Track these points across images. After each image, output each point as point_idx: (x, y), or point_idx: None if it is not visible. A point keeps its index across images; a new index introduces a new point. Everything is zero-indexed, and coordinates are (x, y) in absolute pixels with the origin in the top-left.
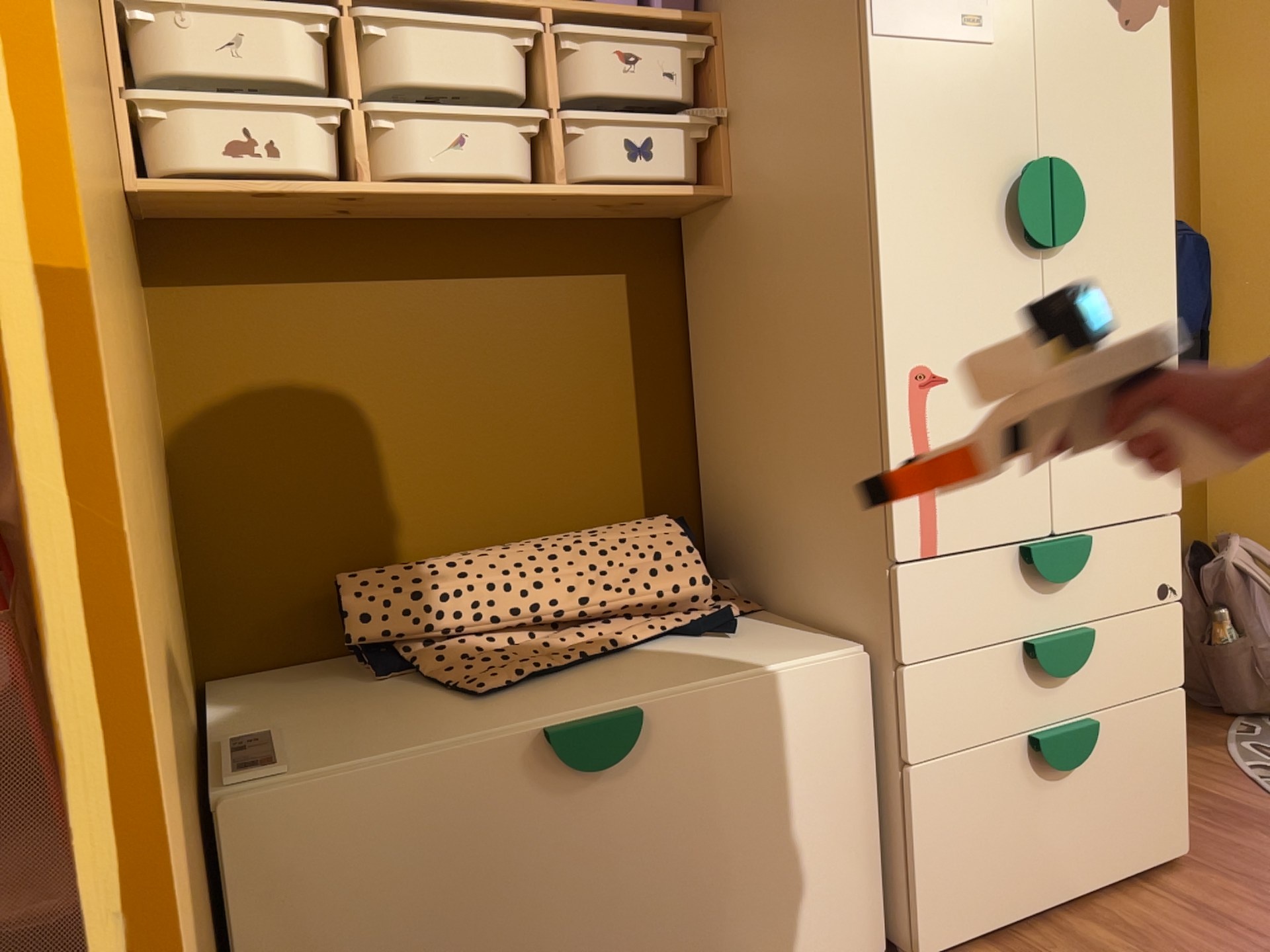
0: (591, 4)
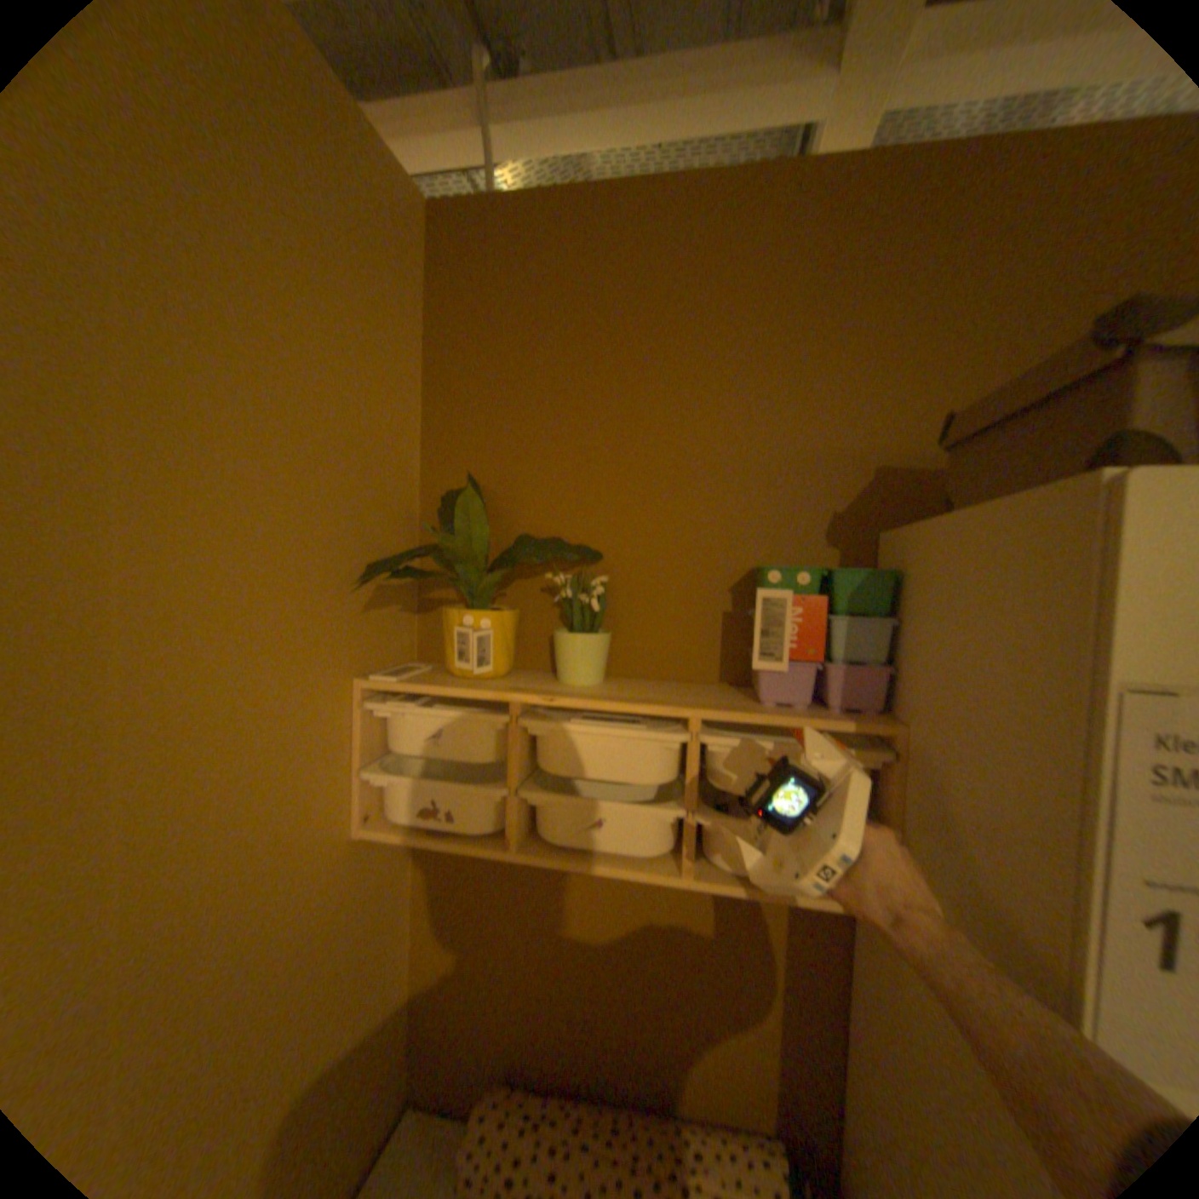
0: (747, 712)
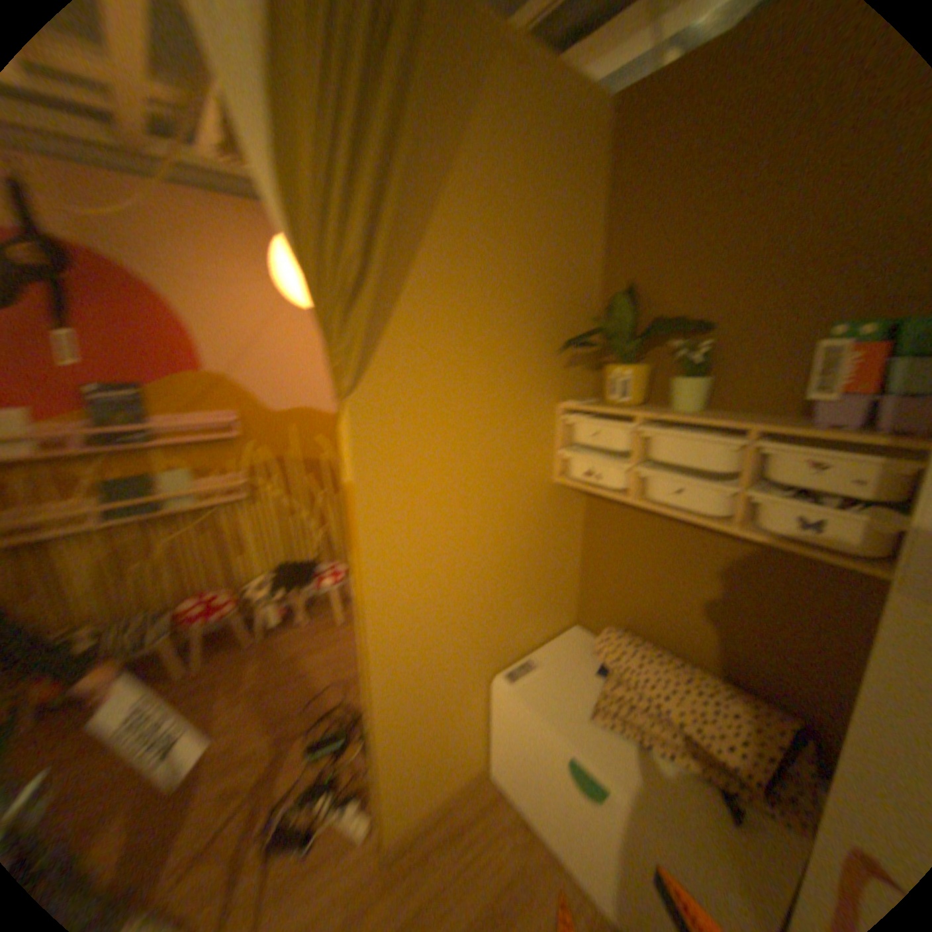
0: (793, 427)
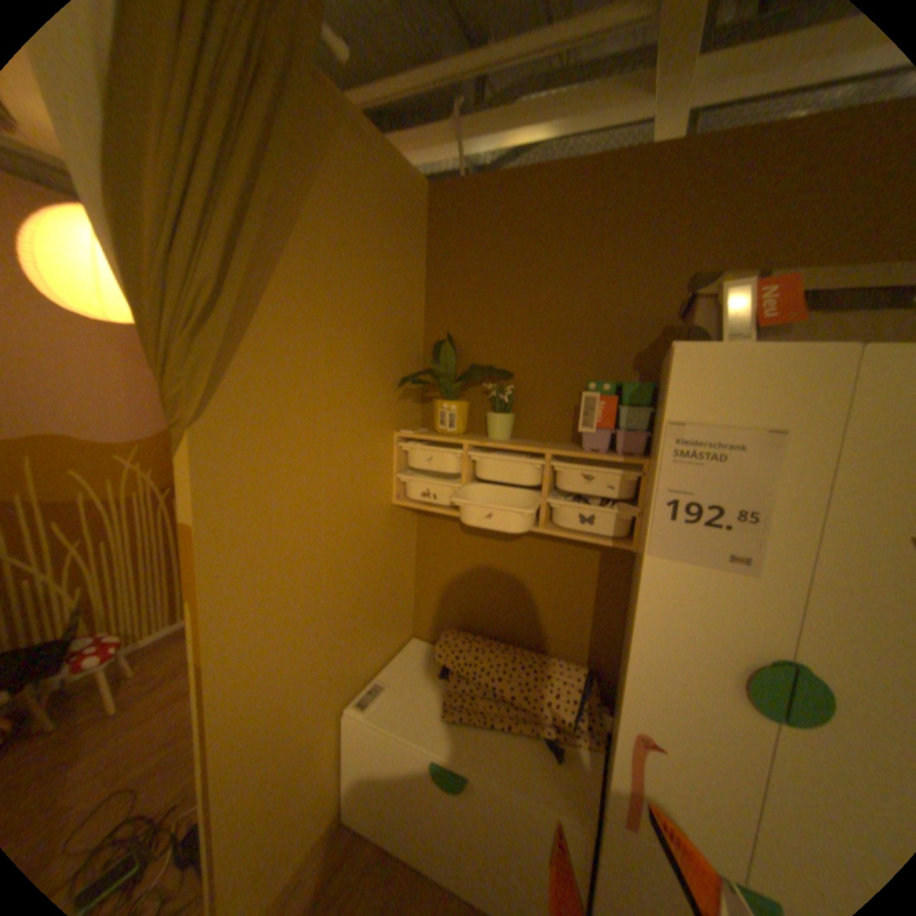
0: (572, 452)
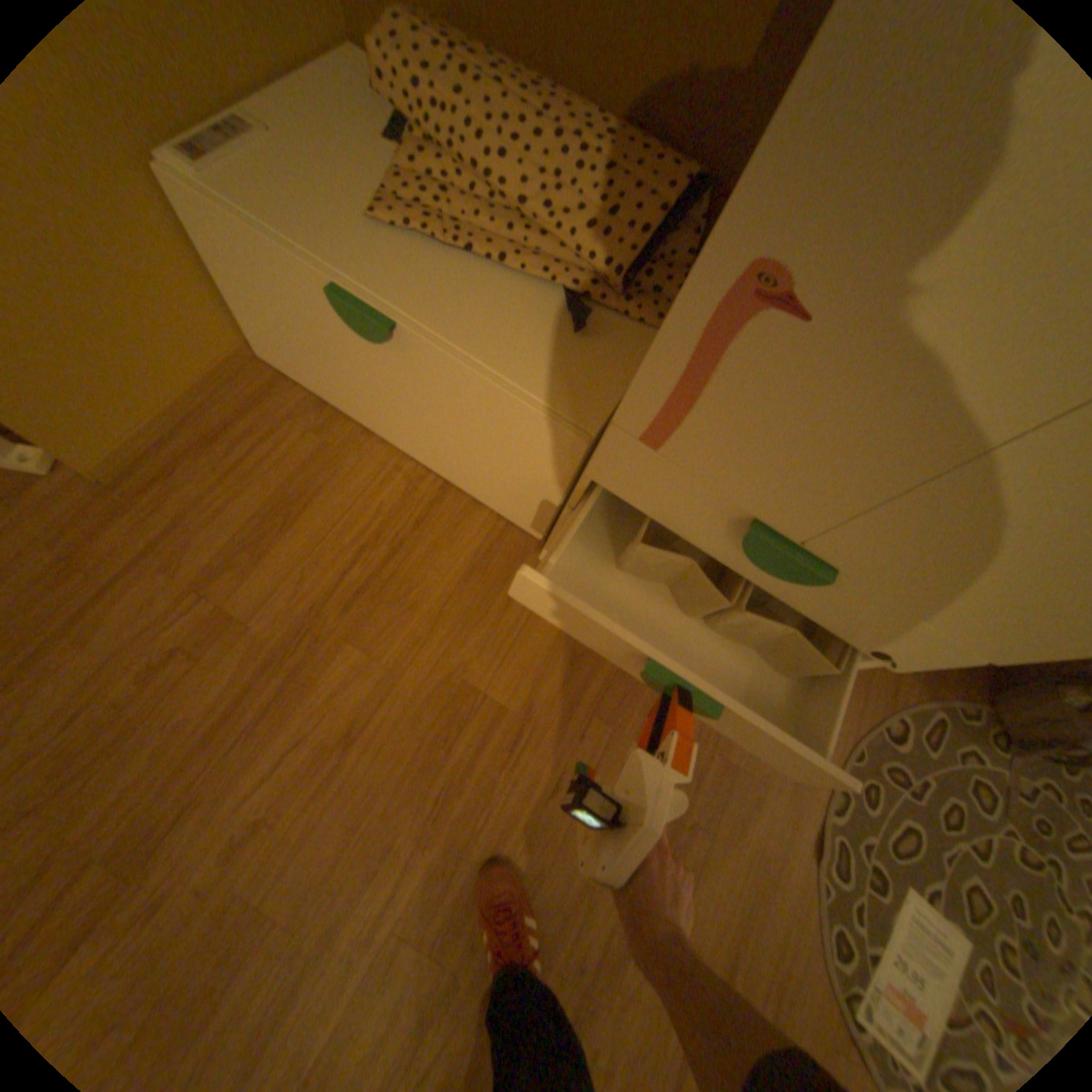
0: None
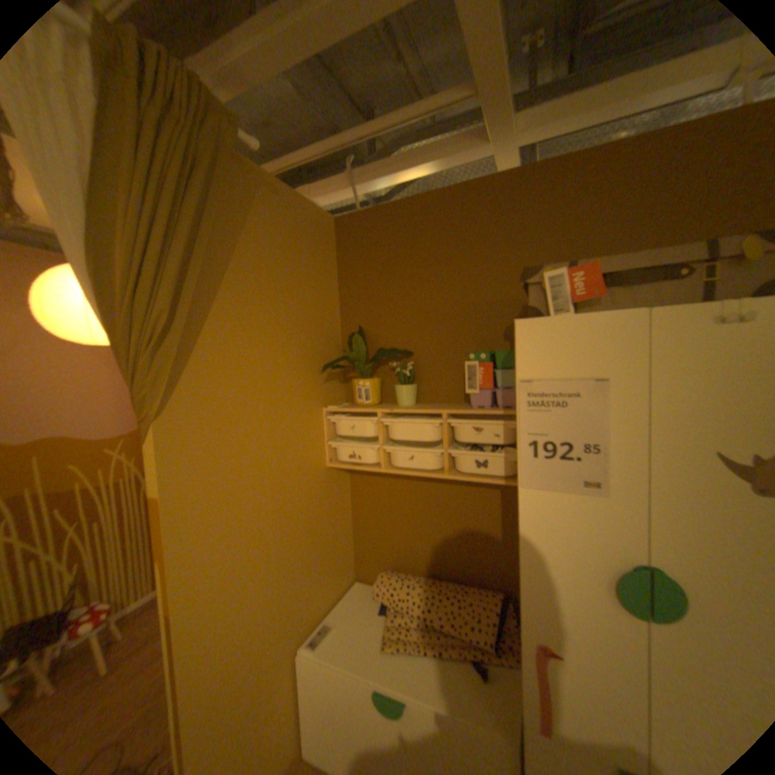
0: (463, 410)
